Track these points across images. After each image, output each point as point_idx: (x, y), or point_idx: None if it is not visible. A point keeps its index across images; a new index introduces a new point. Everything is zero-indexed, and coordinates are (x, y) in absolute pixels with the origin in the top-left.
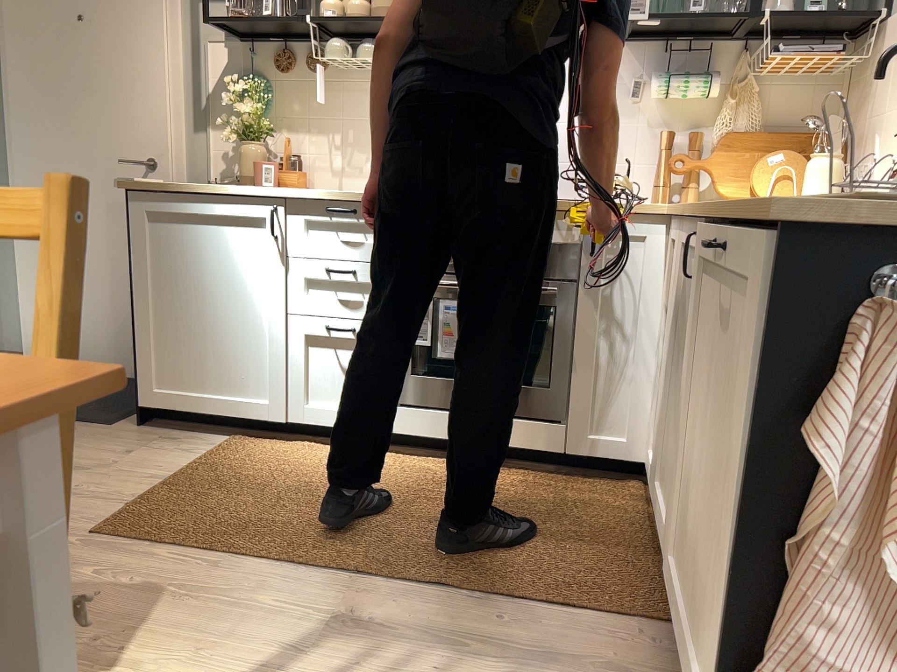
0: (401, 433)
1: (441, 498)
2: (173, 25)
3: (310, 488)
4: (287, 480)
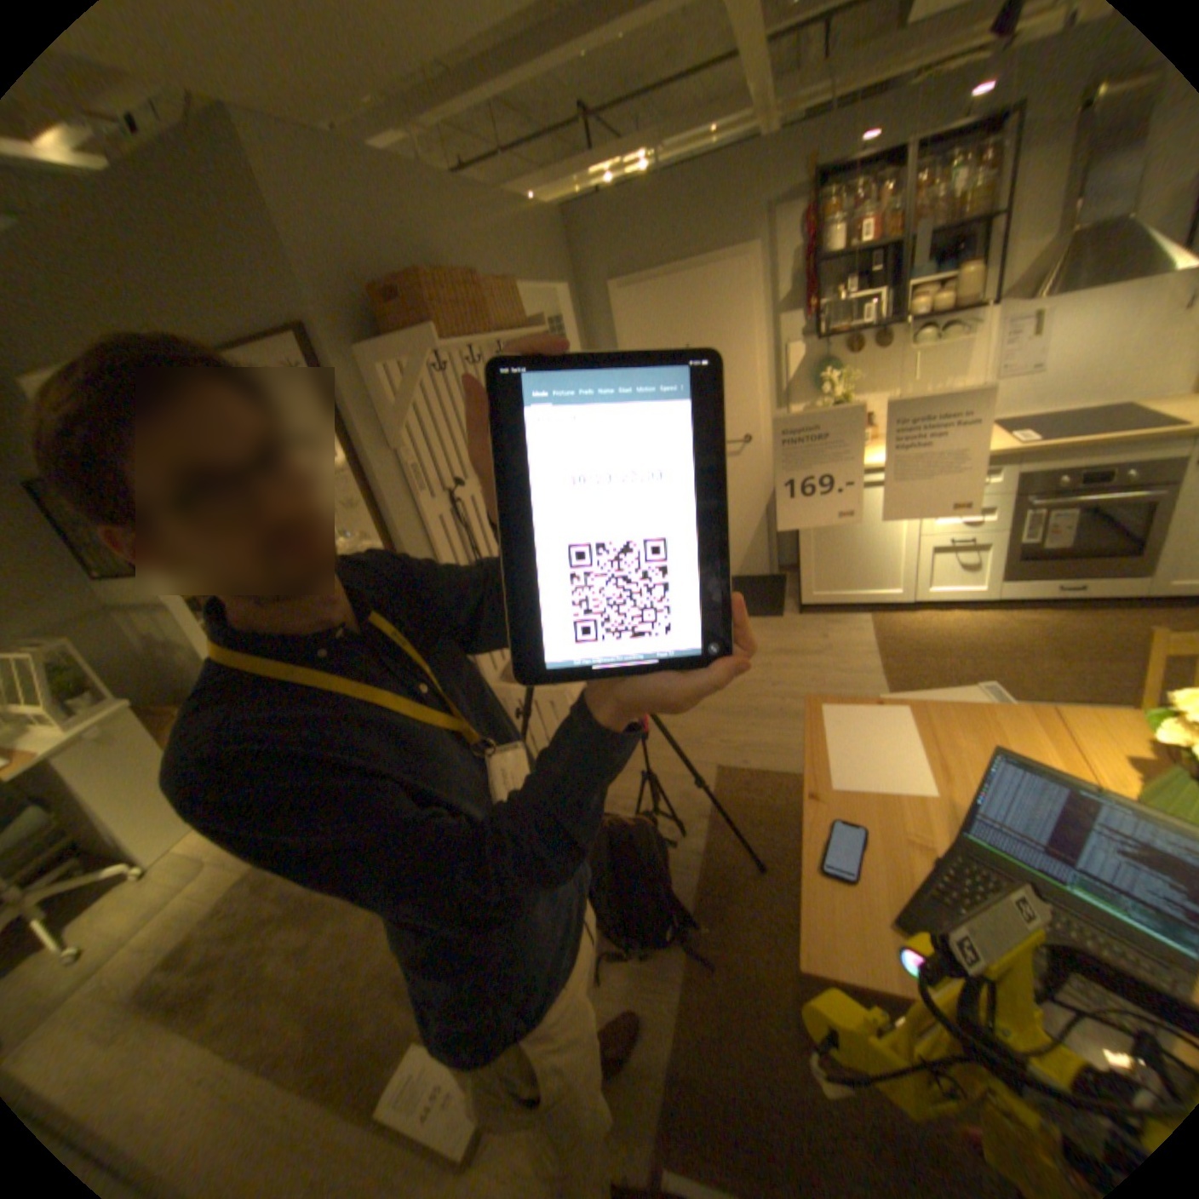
0: (1008, 599)
1: (1075, 642)
2: (761, 337)
3: (979, 647)
4: (955, 642)
